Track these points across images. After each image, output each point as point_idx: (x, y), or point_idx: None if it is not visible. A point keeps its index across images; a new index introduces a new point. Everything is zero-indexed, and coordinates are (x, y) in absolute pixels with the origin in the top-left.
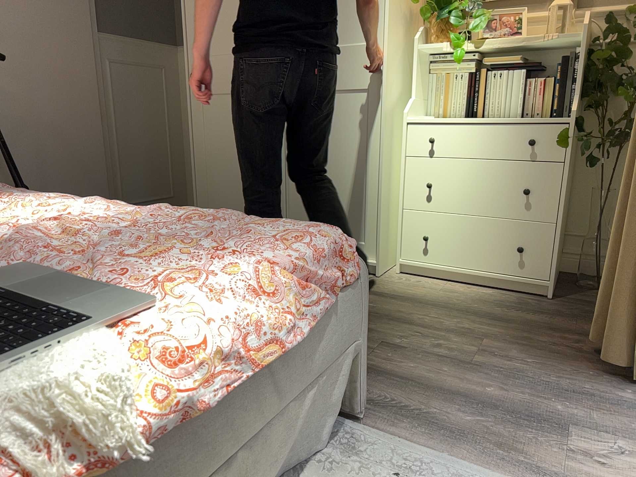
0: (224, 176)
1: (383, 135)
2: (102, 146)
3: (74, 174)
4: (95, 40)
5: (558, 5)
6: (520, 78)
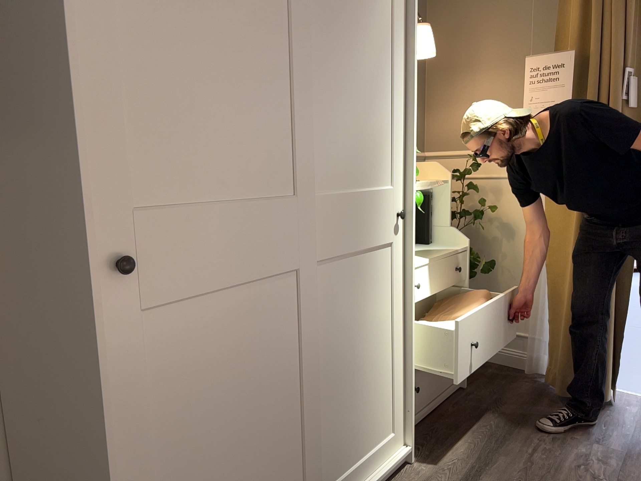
0: (214, 473)
1: (410, 291)
2: None
3: None
4: None
5: None
6: None
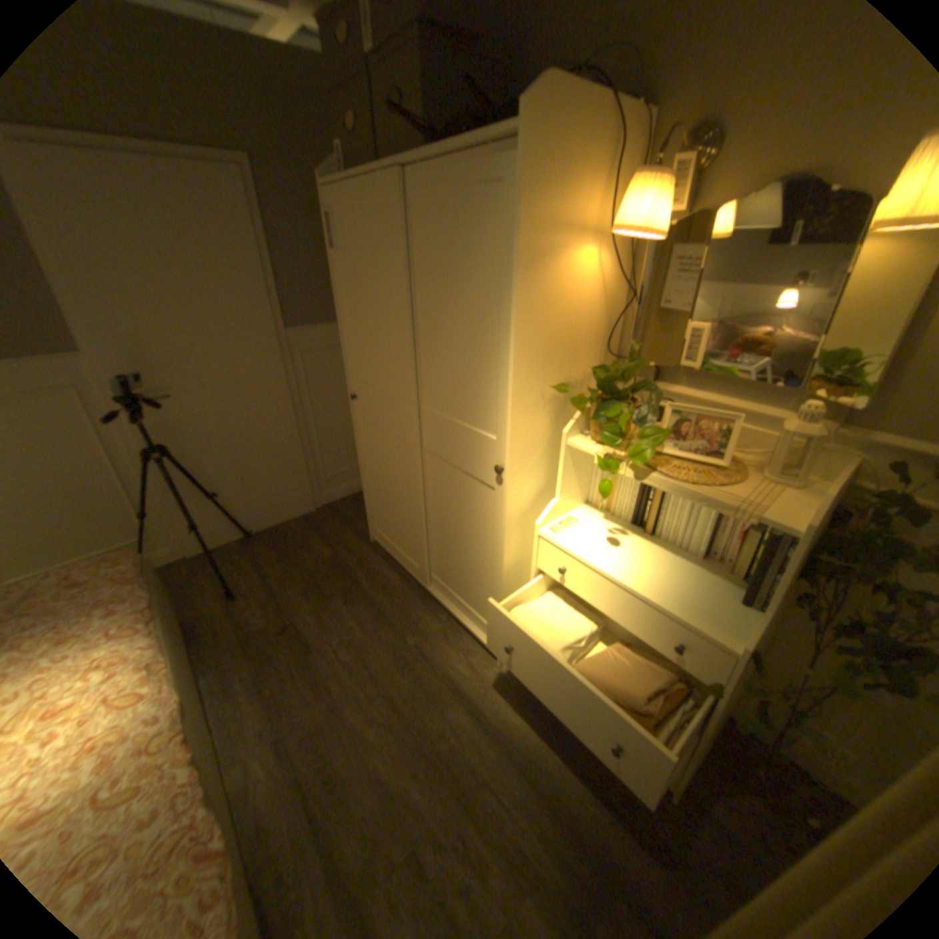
0: (382, 497)
1: (504, 547)
2: (294, 435)
3: (267, 466)
4: (279, 338)
5: (796, 433)
6: (711, 511)
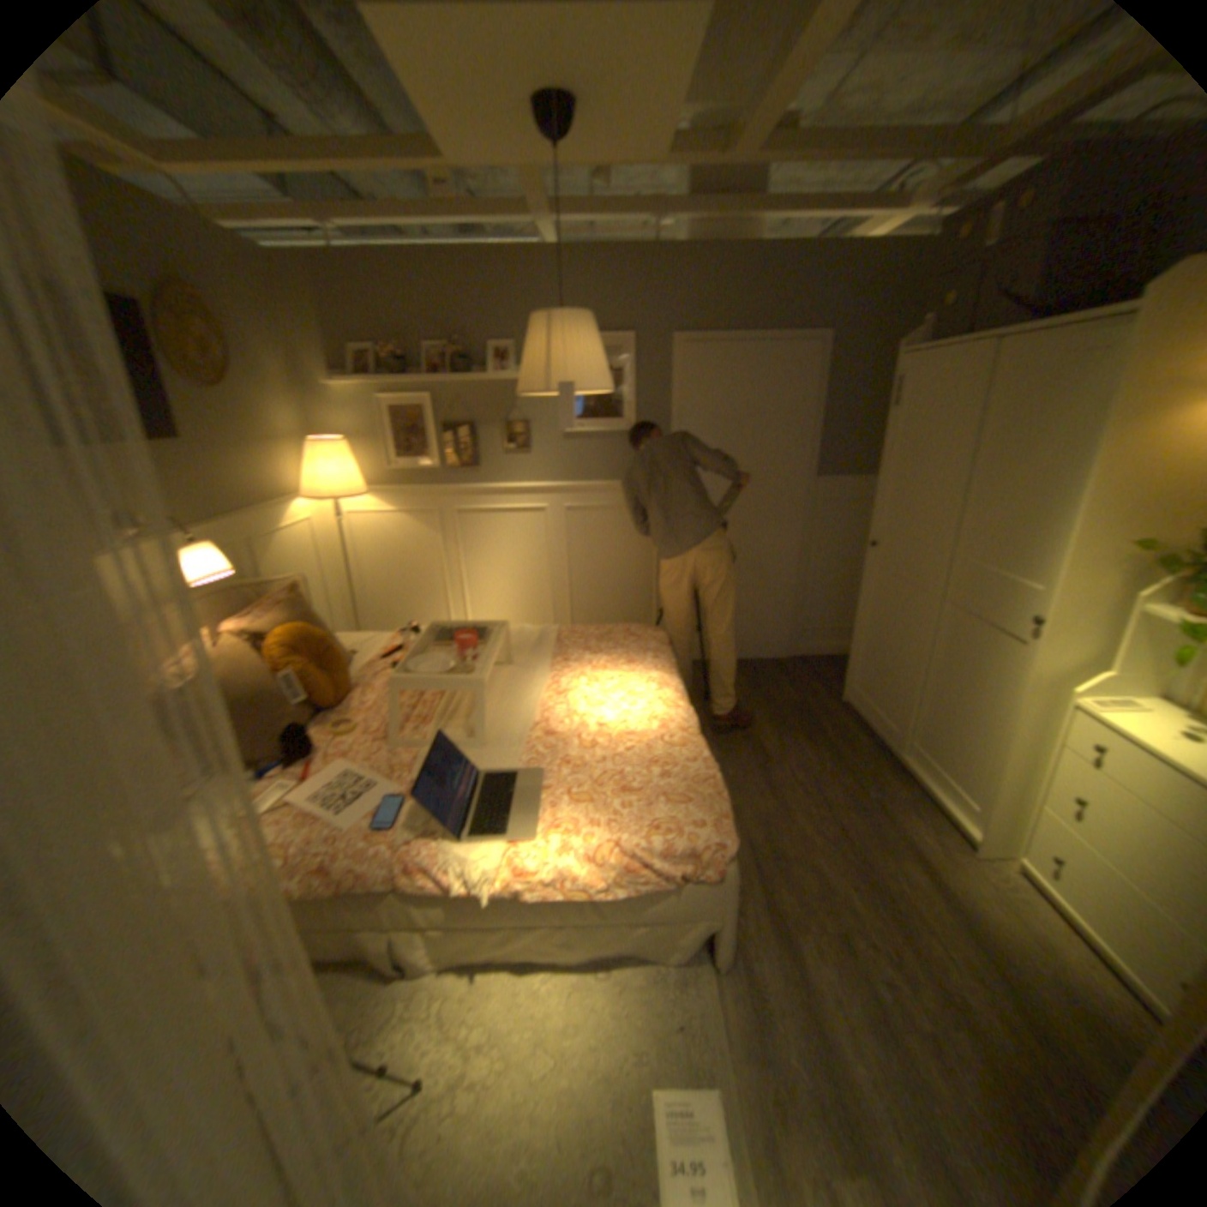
0: (874, 652)
1: (1025, 708)
2: (792, 578)
3: (759, 600)
4: (808, 485)
5: None
6: None
